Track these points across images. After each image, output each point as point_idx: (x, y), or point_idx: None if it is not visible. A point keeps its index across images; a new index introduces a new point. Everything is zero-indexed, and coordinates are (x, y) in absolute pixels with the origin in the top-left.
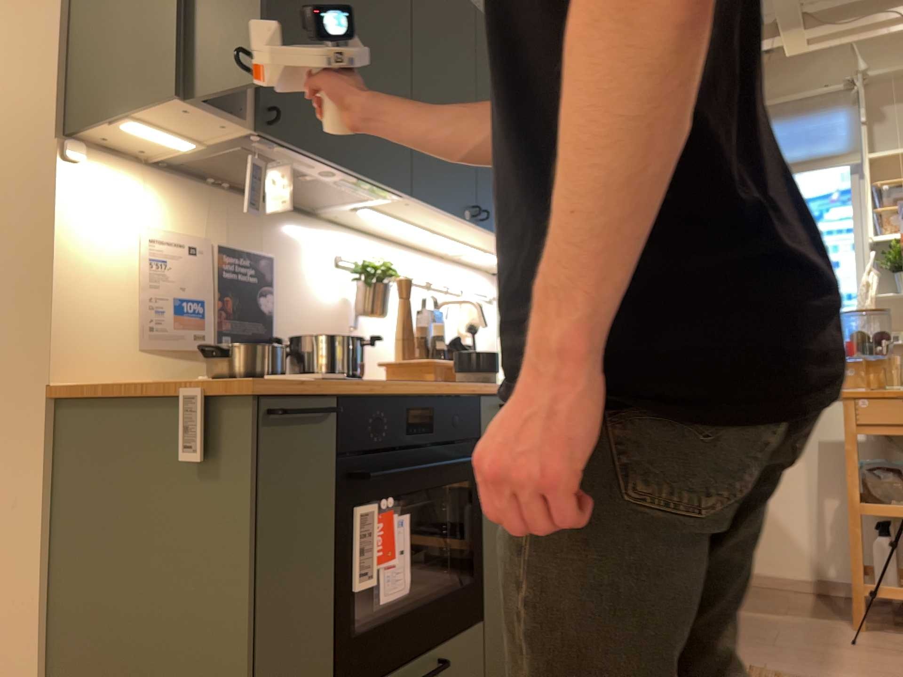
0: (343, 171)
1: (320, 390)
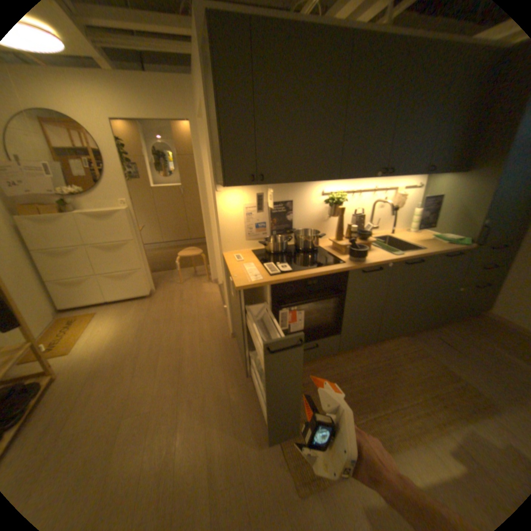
0: (300, 182)
1: (262, 284)
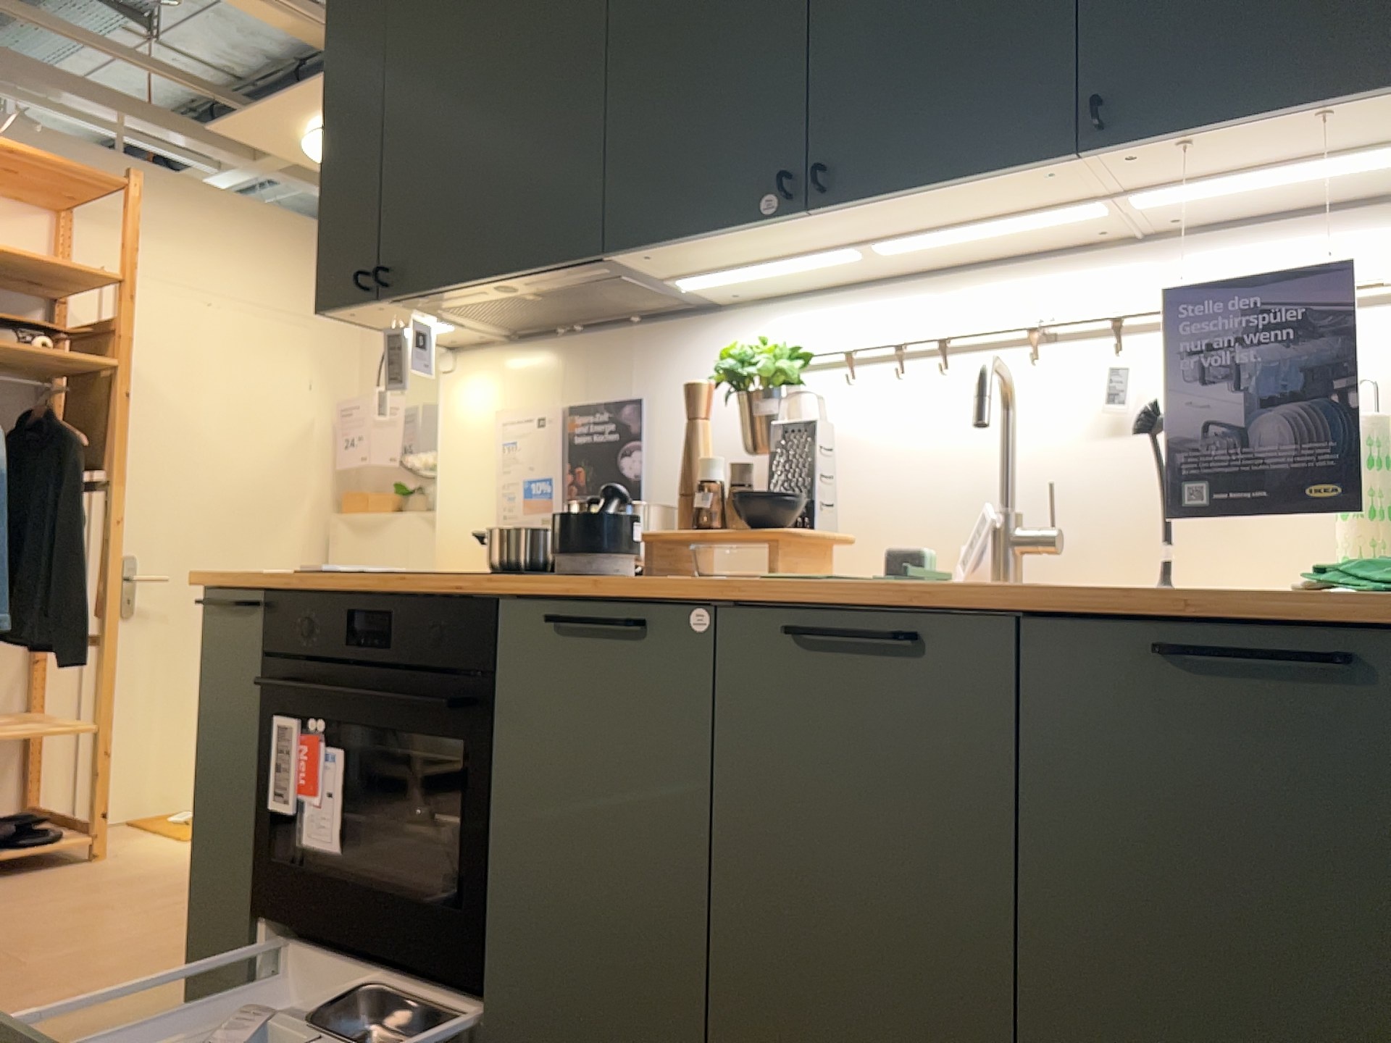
0: (493, 281)
1: (241, 582)
